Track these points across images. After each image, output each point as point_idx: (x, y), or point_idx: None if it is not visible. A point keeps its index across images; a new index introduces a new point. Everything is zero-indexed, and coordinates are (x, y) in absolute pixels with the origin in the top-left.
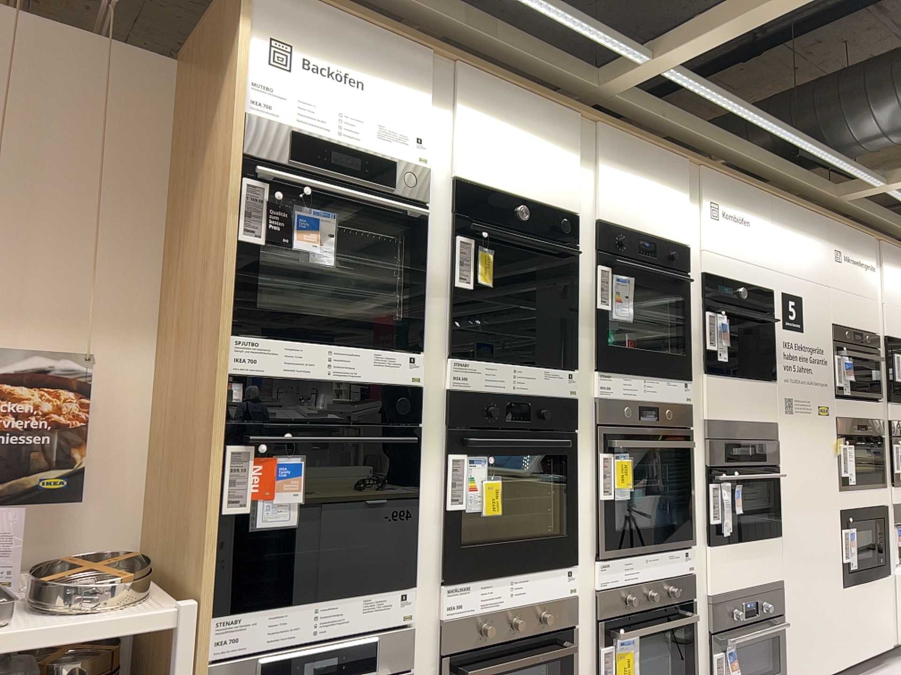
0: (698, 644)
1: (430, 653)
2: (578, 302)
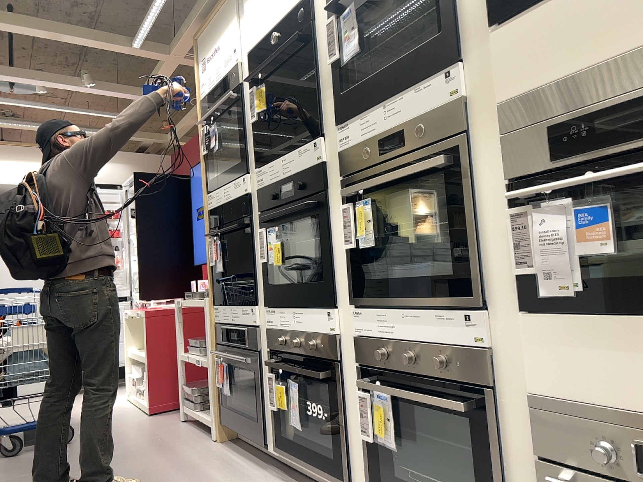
0: (518, 465)
1: (267, 347)
2: (320, 71)
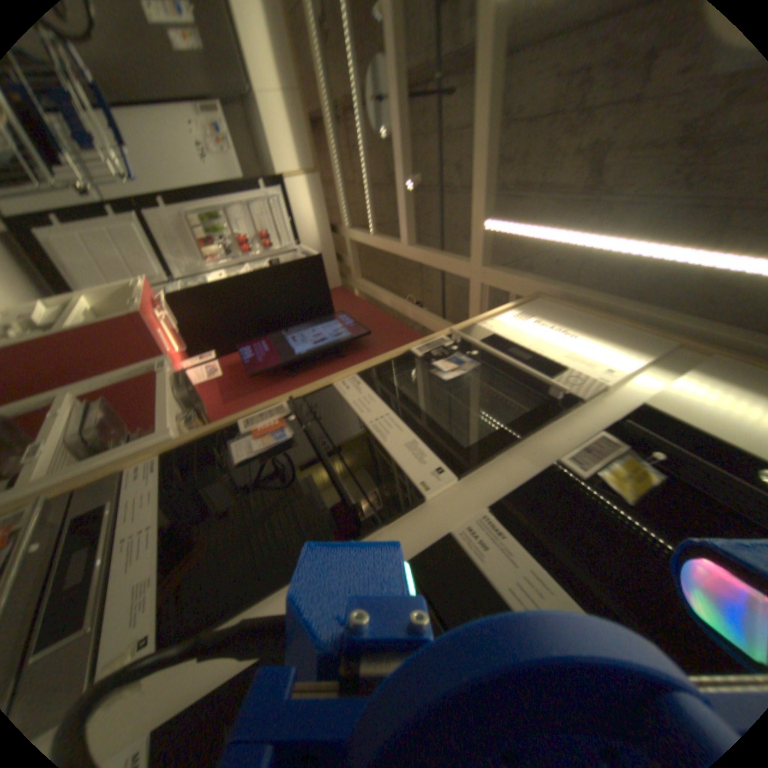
0: None
1: None
2: None
